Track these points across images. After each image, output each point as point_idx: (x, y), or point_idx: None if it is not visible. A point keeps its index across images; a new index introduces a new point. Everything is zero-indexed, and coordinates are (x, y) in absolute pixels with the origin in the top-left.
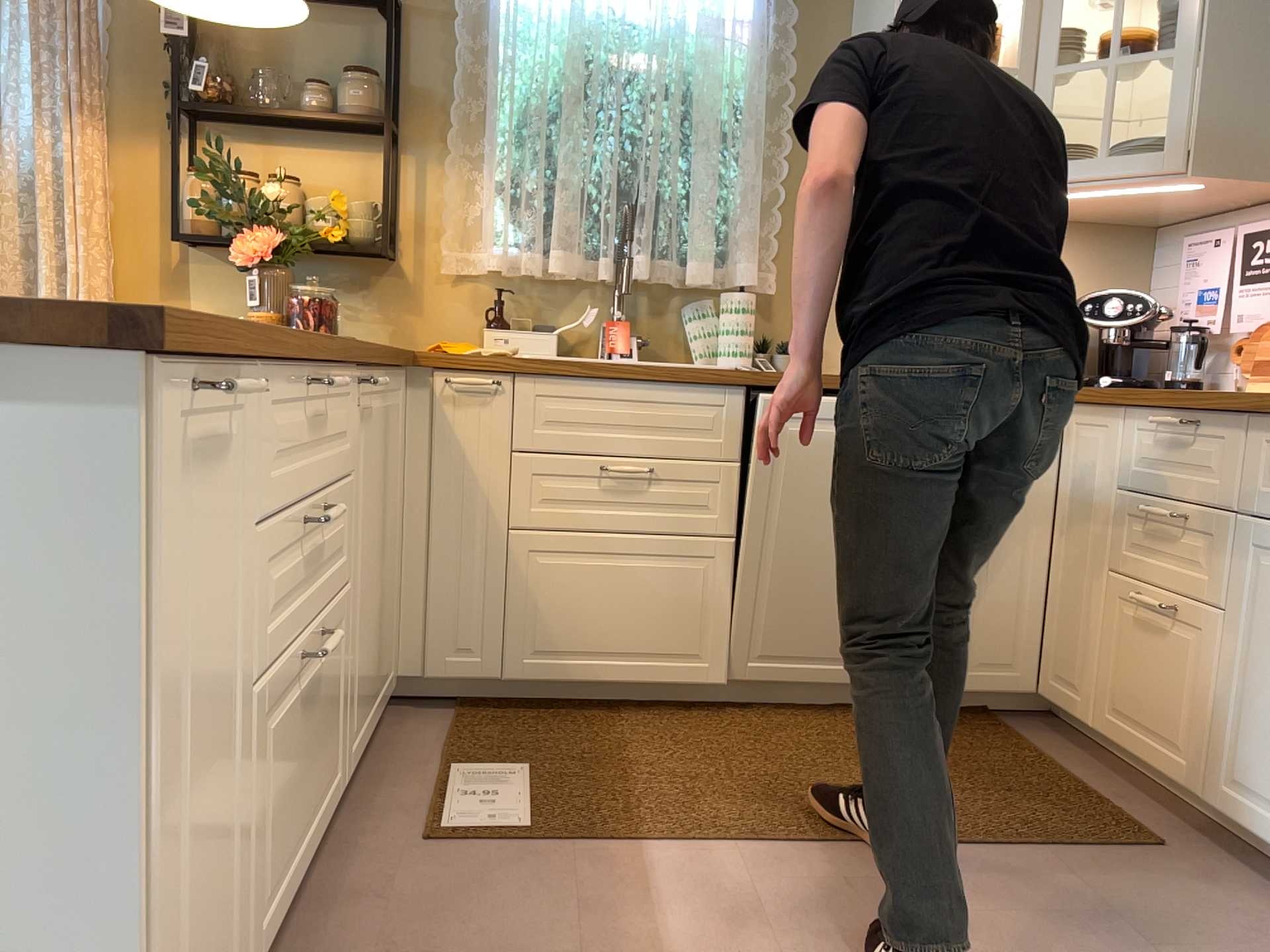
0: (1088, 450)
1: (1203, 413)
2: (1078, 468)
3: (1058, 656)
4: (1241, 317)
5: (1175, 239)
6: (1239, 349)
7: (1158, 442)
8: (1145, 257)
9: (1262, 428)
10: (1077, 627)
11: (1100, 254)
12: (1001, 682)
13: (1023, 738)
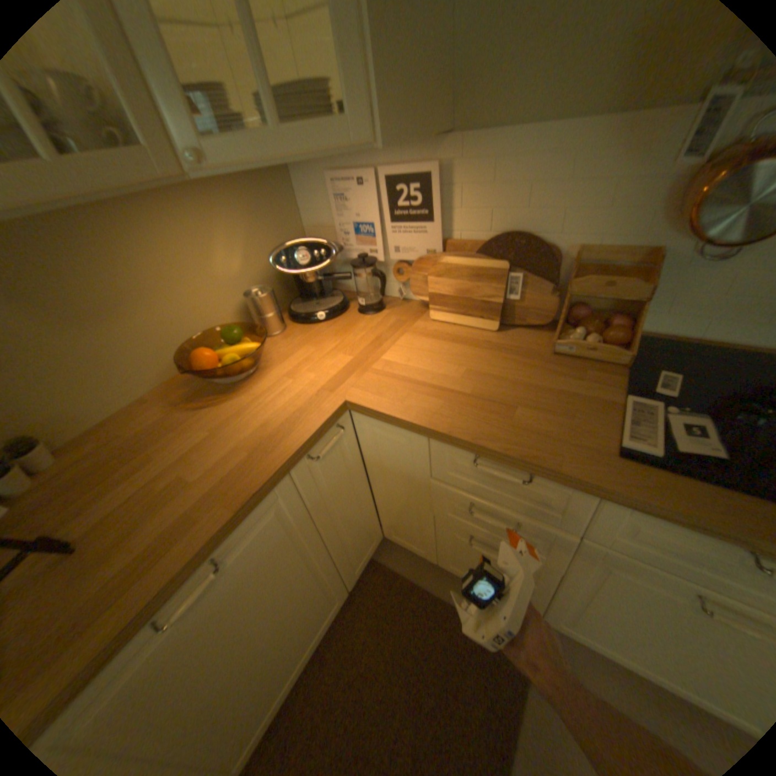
0: (388, 444)
1: (547, 478)
2: (379, 450)
3: (396, 530)
4: (396, 248)
5: (304, 165)
6: (397, 270)
7: (476, 466)
8: (285, 183)
9: (627, 506)
10: (409, 525)
11: (255, 192)
12: (370, 557)
13: (396, 576)
